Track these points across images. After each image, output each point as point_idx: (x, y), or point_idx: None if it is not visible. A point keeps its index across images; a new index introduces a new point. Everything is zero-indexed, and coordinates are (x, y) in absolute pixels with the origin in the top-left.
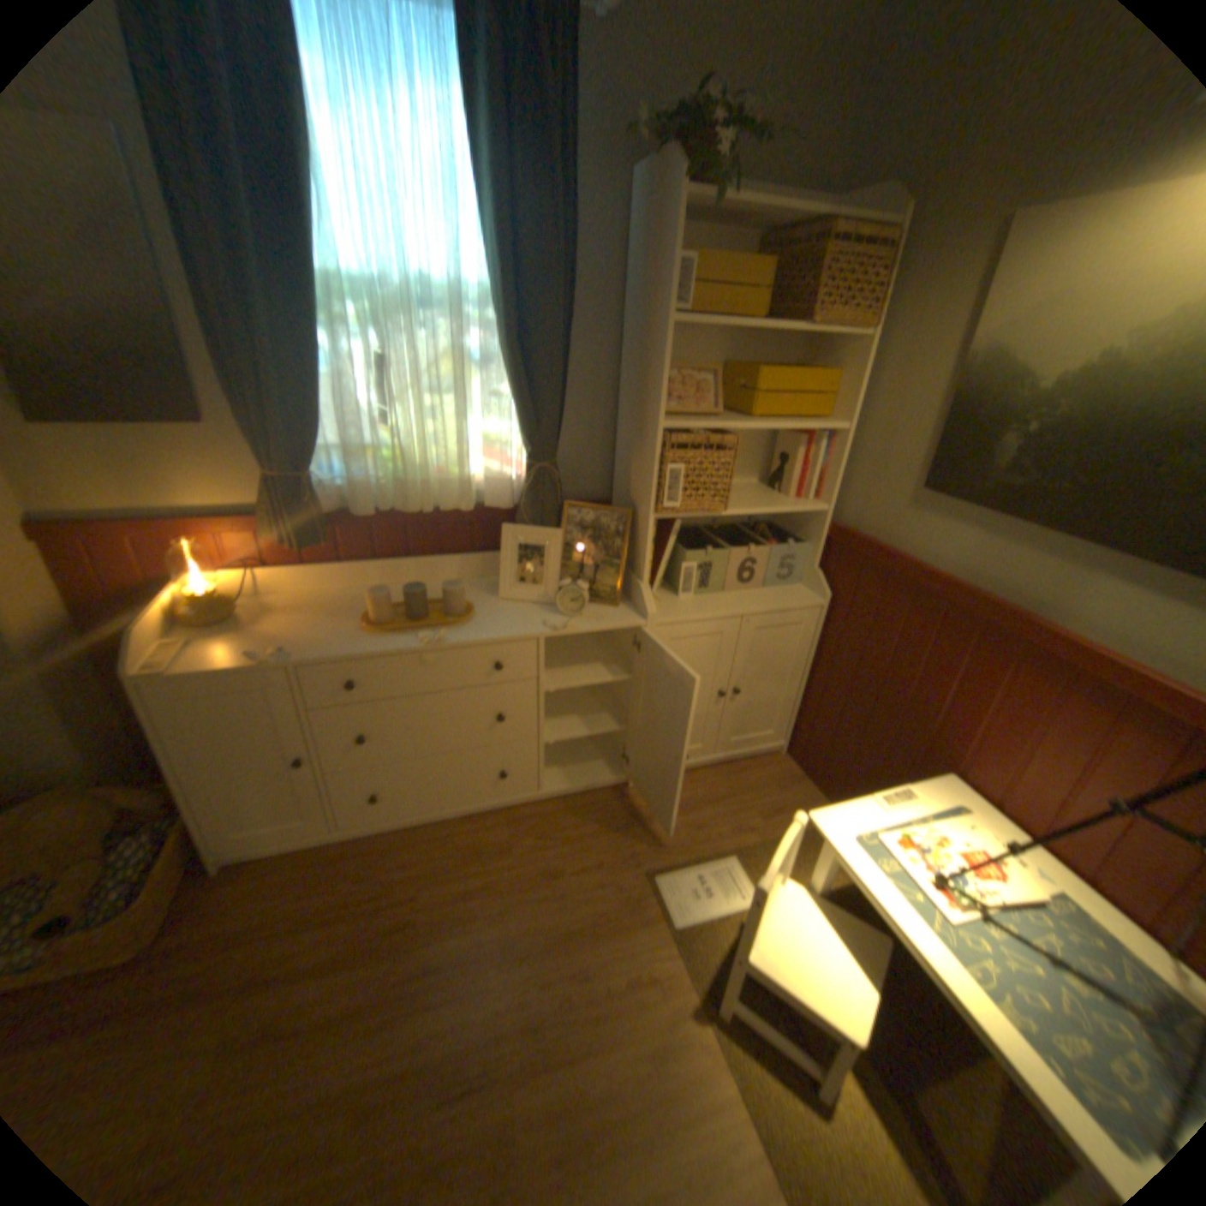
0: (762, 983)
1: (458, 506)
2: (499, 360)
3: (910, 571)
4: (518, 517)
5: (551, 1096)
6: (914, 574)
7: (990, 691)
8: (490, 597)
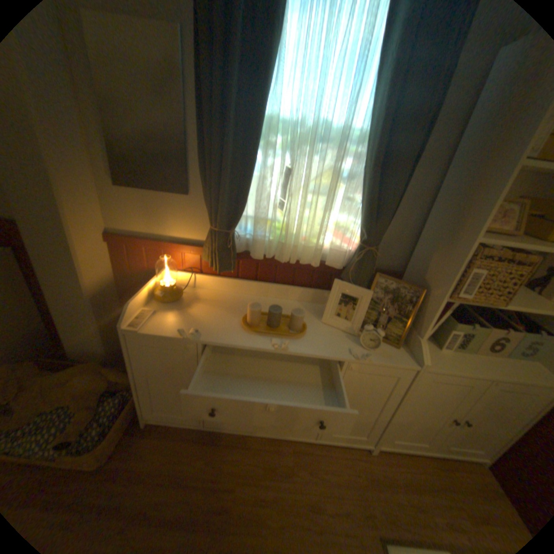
0: None
1: (310, 263)
2: (360, 179)
3: None
4: (344, 275)
5: None
6: None
7: None
8: (315, 320)
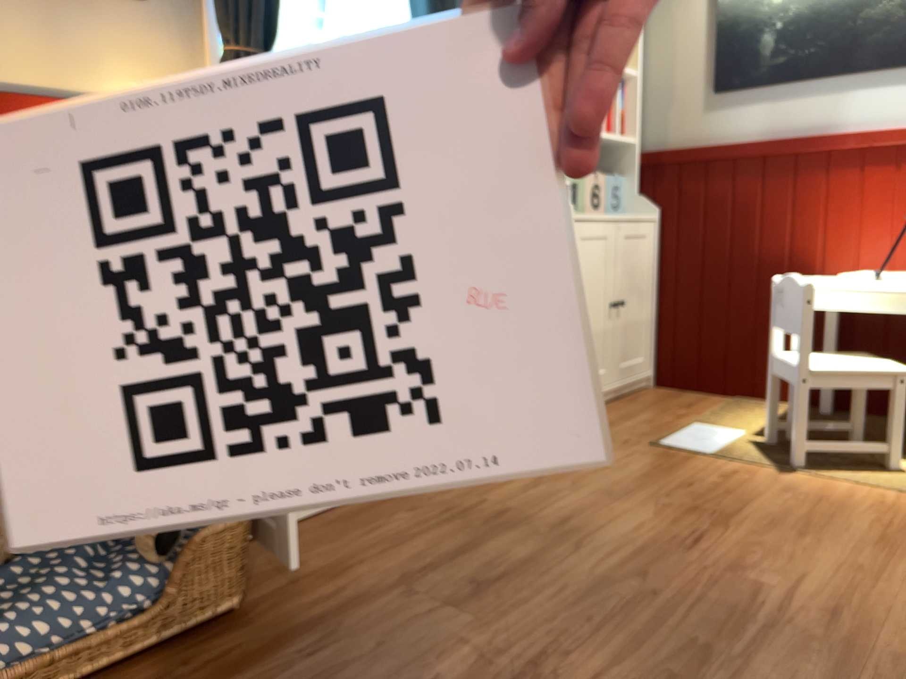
0: (825, 383)
1: None
2: None
3: (725, 150)
4: None
5: (753, 522)
6: (729, 151)
7: (814, 199)
8: None
